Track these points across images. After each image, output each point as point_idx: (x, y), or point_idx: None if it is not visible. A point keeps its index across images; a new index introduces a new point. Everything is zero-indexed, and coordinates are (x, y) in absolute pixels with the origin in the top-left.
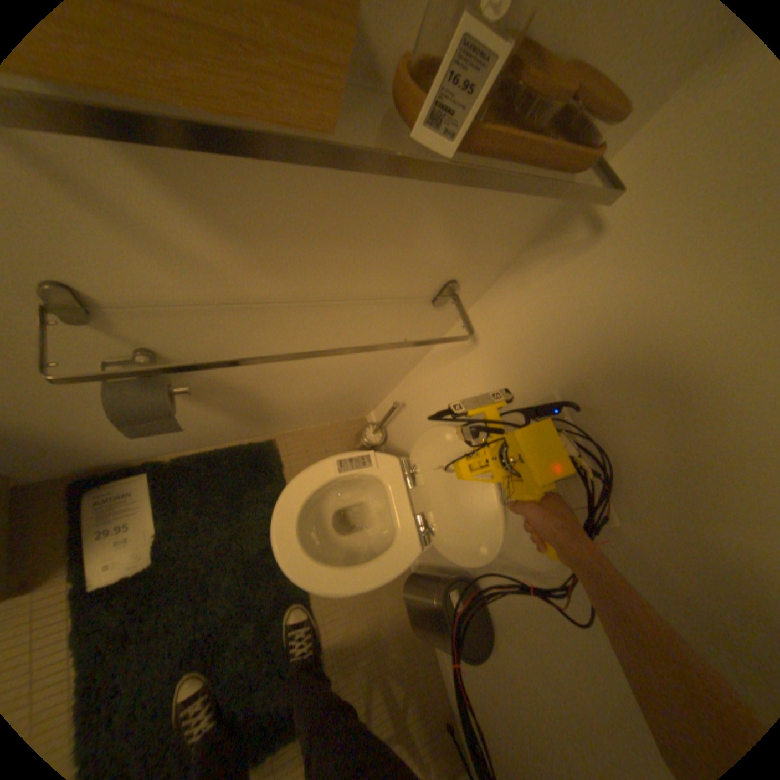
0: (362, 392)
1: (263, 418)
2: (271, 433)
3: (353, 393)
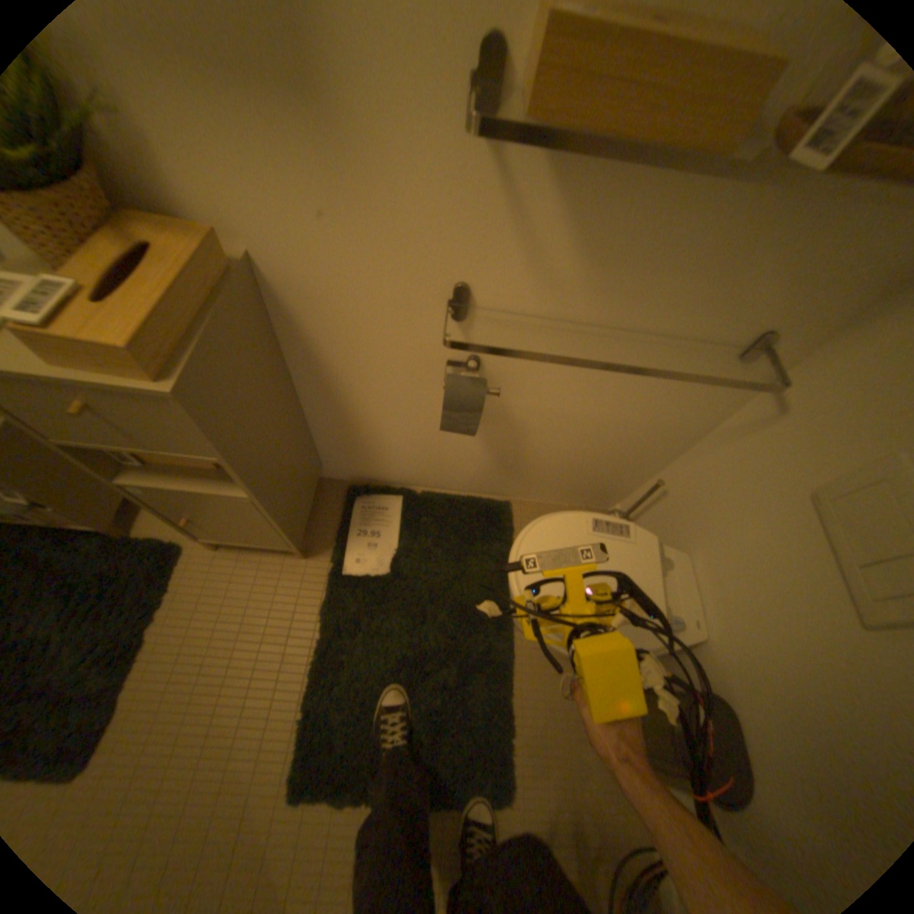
0: (620, 468)
1: (514, 470)
2: (511, 495)
3: (610, 467)
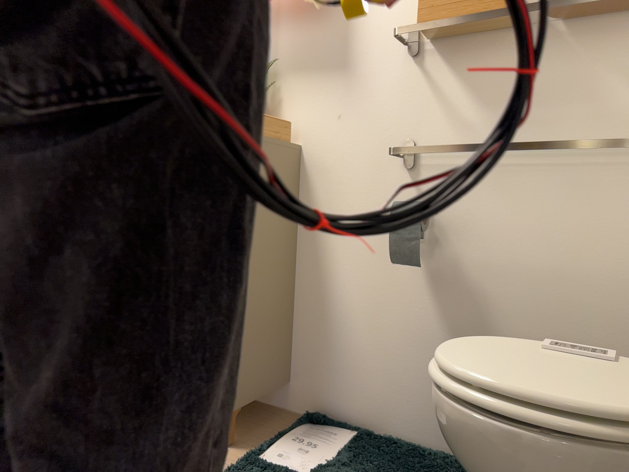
0: None
1: None
2: None
3: None
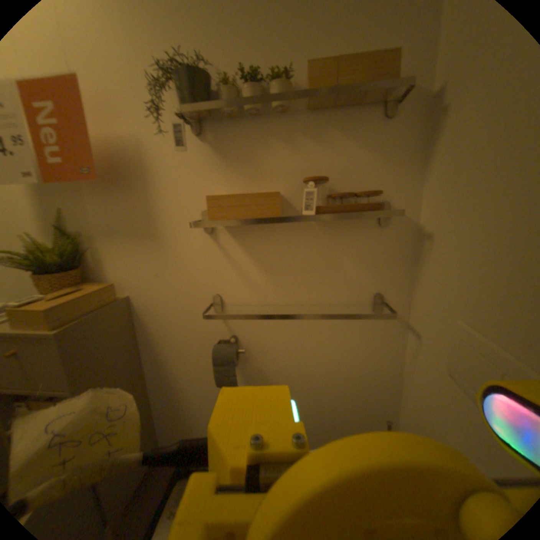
0: (366, 423)
1: None
2: None
3: (359, 423)
